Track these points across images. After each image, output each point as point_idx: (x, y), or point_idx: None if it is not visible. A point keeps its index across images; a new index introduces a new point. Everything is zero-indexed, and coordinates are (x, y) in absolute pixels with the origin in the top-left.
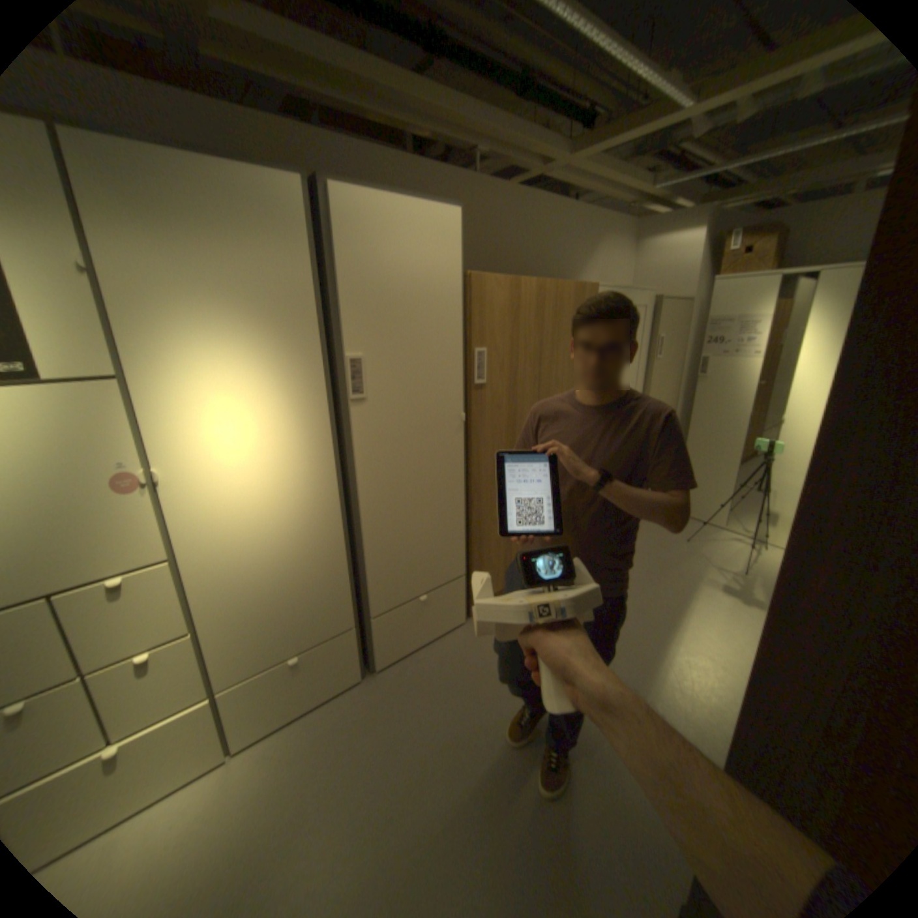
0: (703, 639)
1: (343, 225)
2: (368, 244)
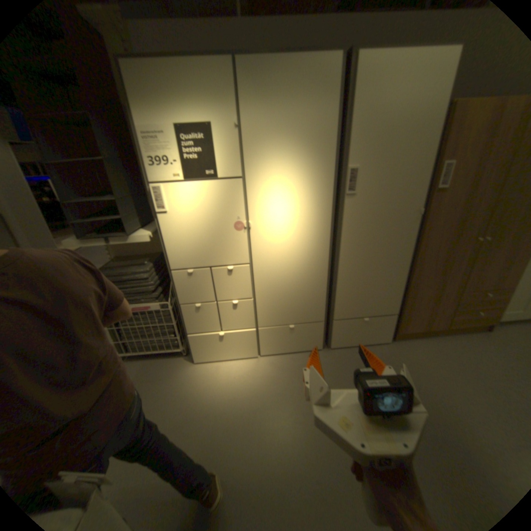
0: None
1: (363, 79)
2: (377, 89)
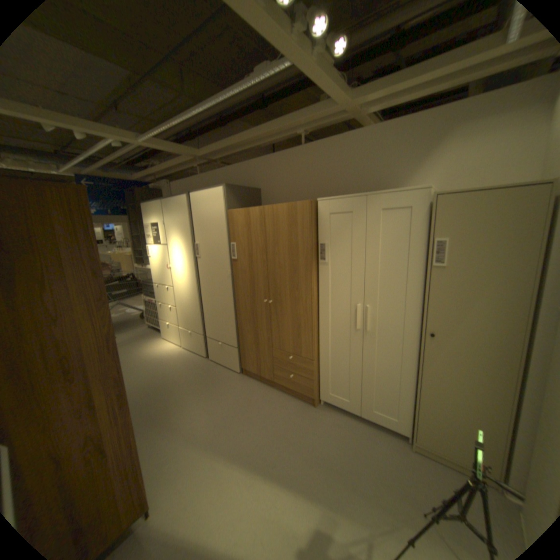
0: (240, 489)
1: (193, 205)
2: (198, 209)
